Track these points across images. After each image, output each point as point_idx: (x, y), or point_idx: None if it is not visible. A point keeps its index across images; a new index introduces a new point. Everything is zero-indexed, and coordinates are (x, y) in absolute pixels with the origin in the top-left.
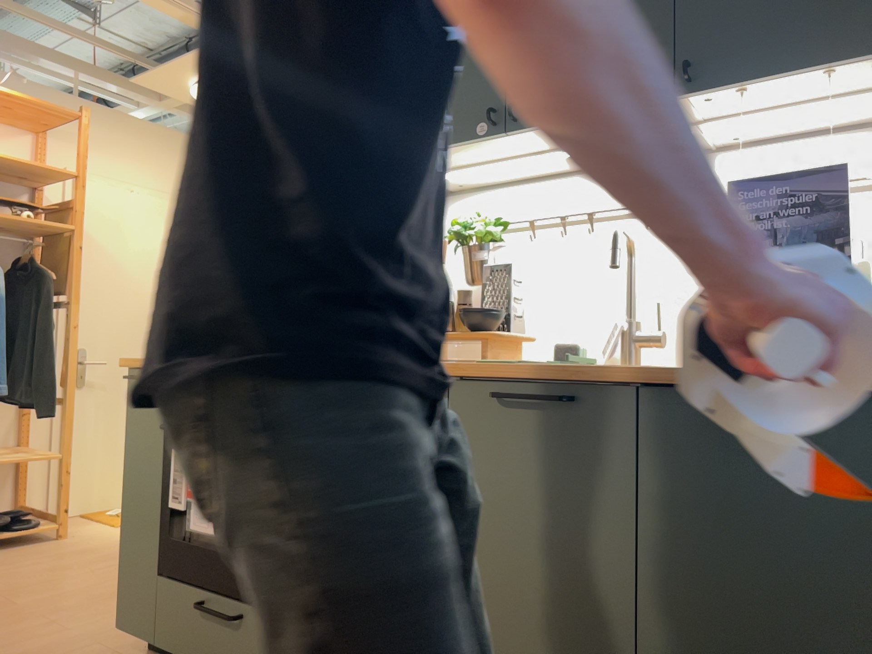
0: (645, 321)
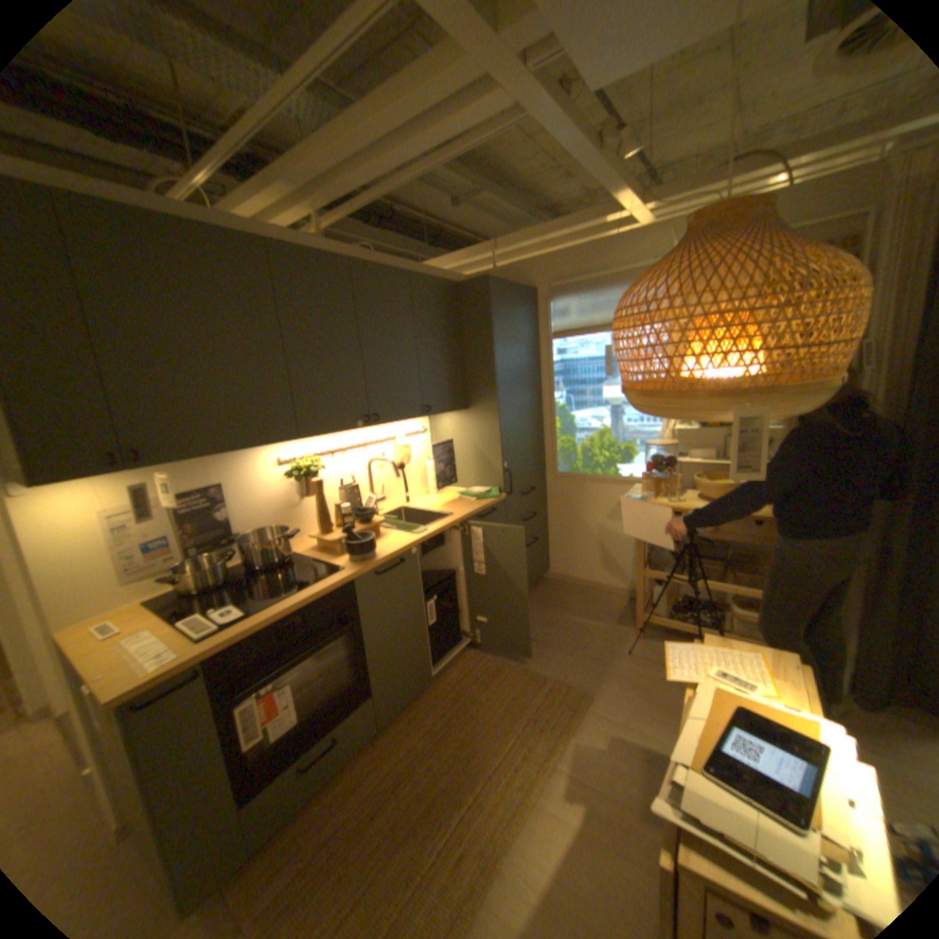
0: (373, 493)
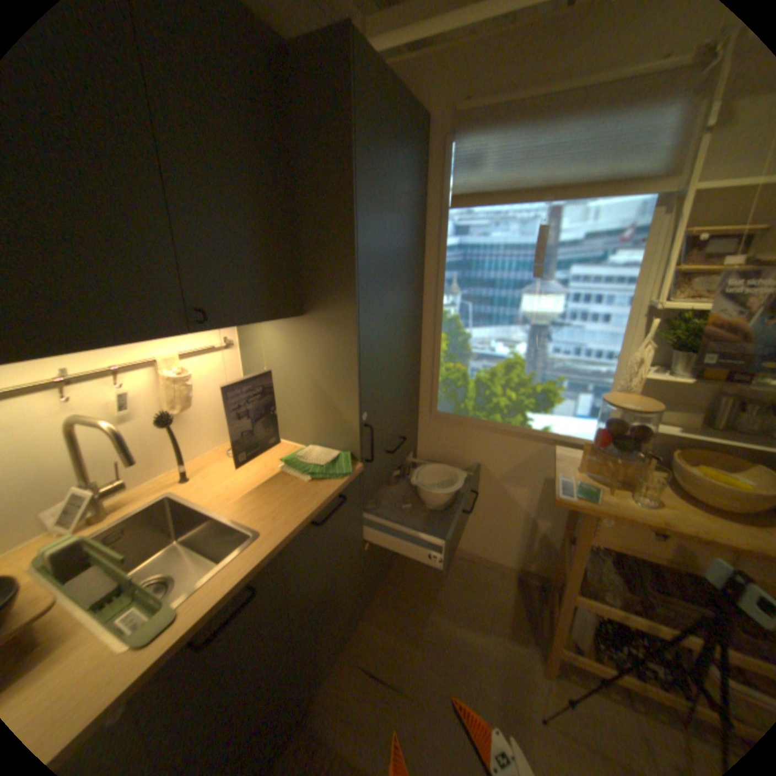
0: (94, 479)
